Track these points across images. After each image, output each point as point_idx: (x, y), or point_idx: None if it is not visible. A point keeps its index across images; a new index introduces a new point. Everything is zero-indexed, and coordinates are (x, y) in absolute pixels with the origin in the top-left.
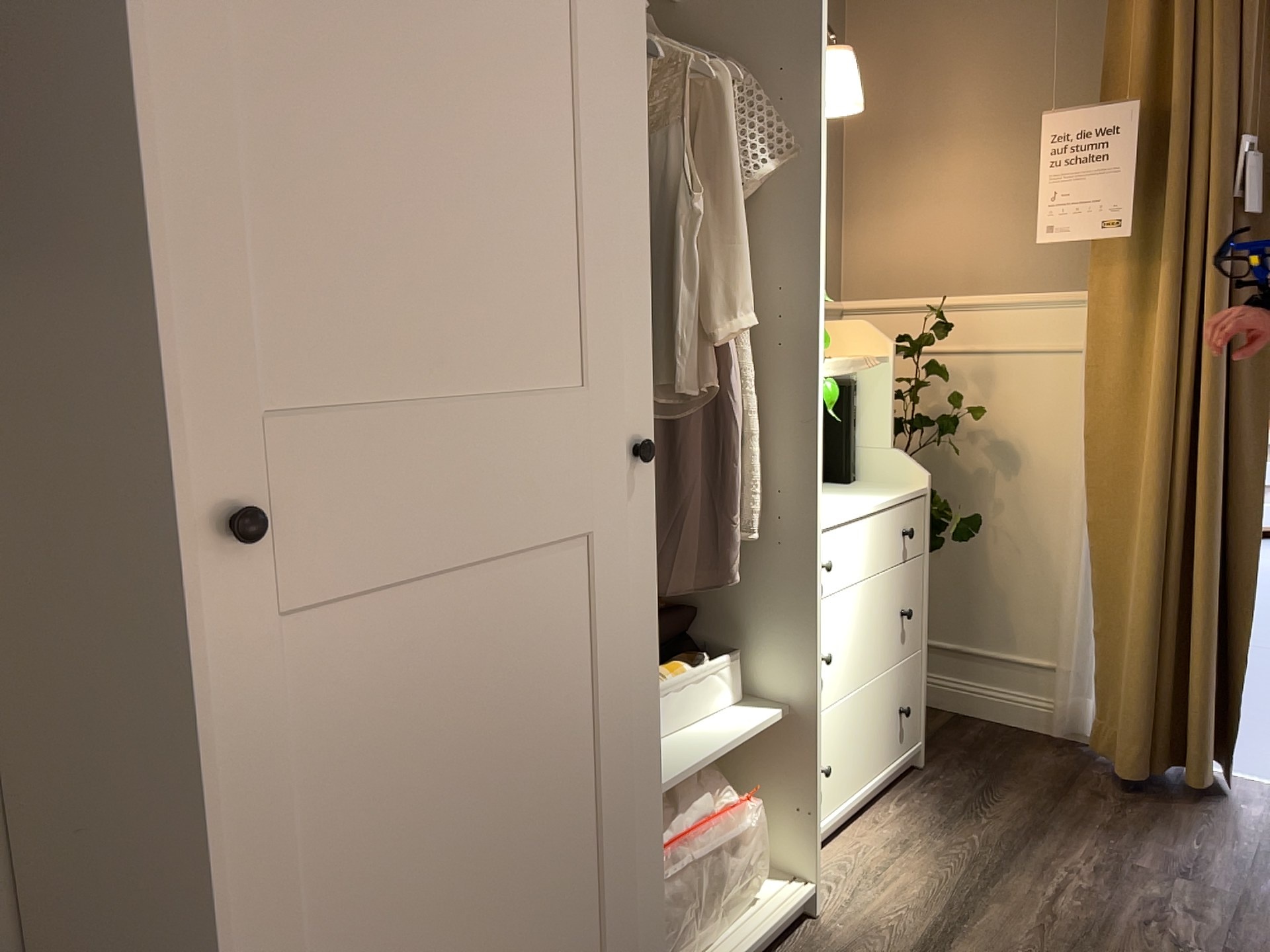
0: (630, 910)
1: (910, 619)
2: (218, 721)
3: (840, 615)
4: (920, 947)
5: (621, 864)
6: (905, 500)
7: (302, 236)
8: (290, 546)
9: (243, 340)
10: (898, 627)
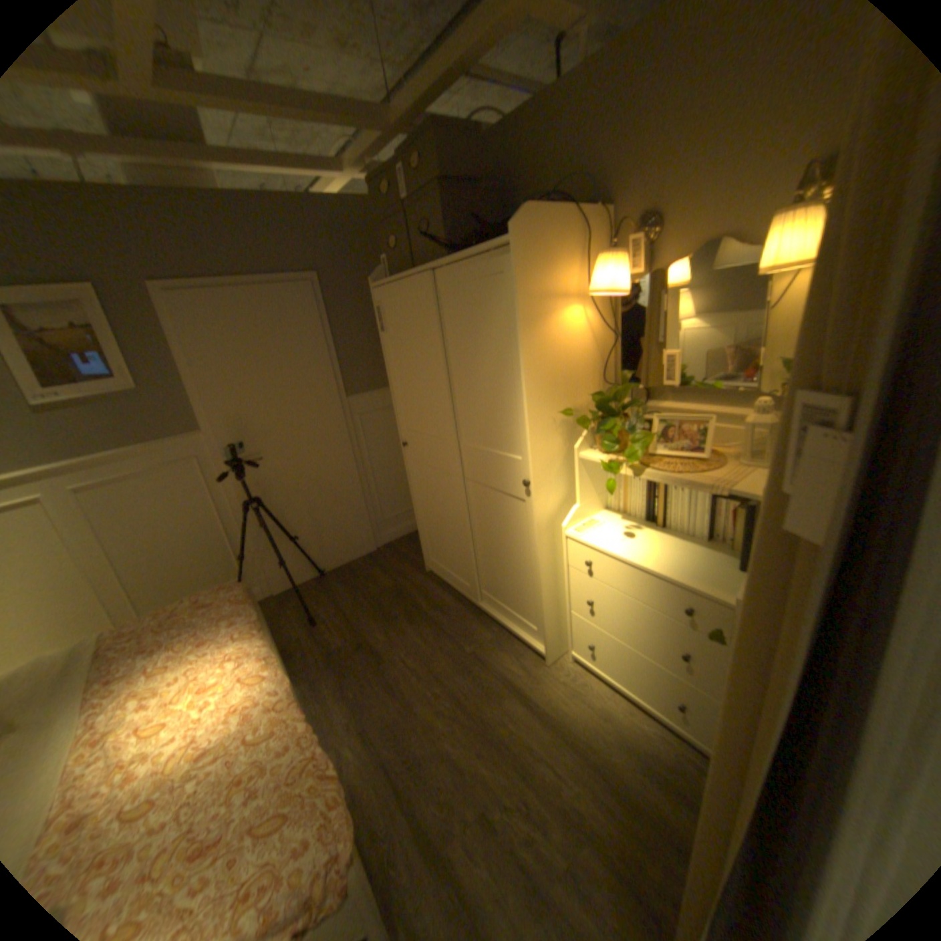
0: (478, 574)
1: (697, 669)
2: (408, 472)
3: (607, 597)
4: (524, 696)
5: (468, 558)
6: (698, 593)
7: (406, 405)
8: (411, 452)
9: (403, 420)
10: (678, 658)
